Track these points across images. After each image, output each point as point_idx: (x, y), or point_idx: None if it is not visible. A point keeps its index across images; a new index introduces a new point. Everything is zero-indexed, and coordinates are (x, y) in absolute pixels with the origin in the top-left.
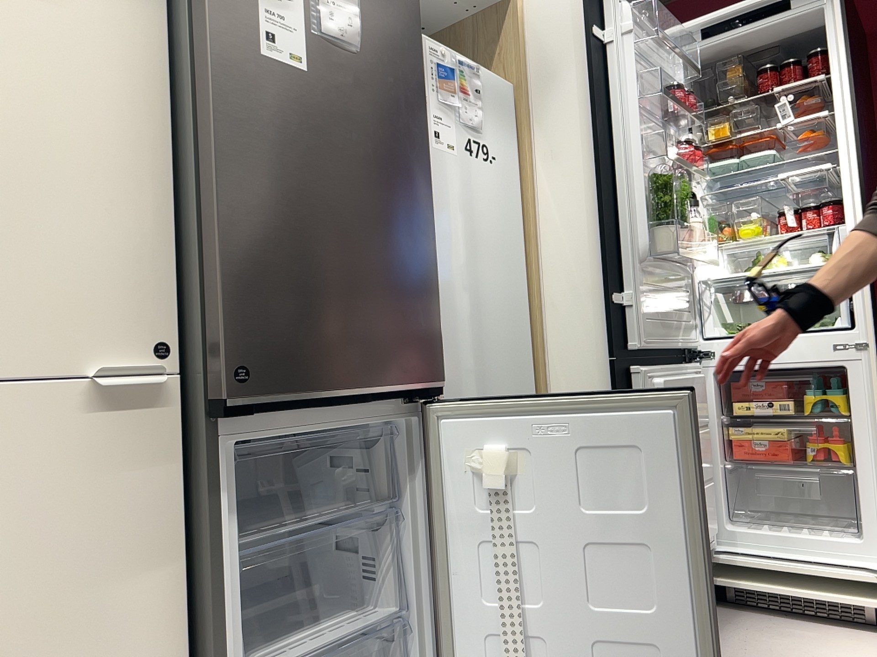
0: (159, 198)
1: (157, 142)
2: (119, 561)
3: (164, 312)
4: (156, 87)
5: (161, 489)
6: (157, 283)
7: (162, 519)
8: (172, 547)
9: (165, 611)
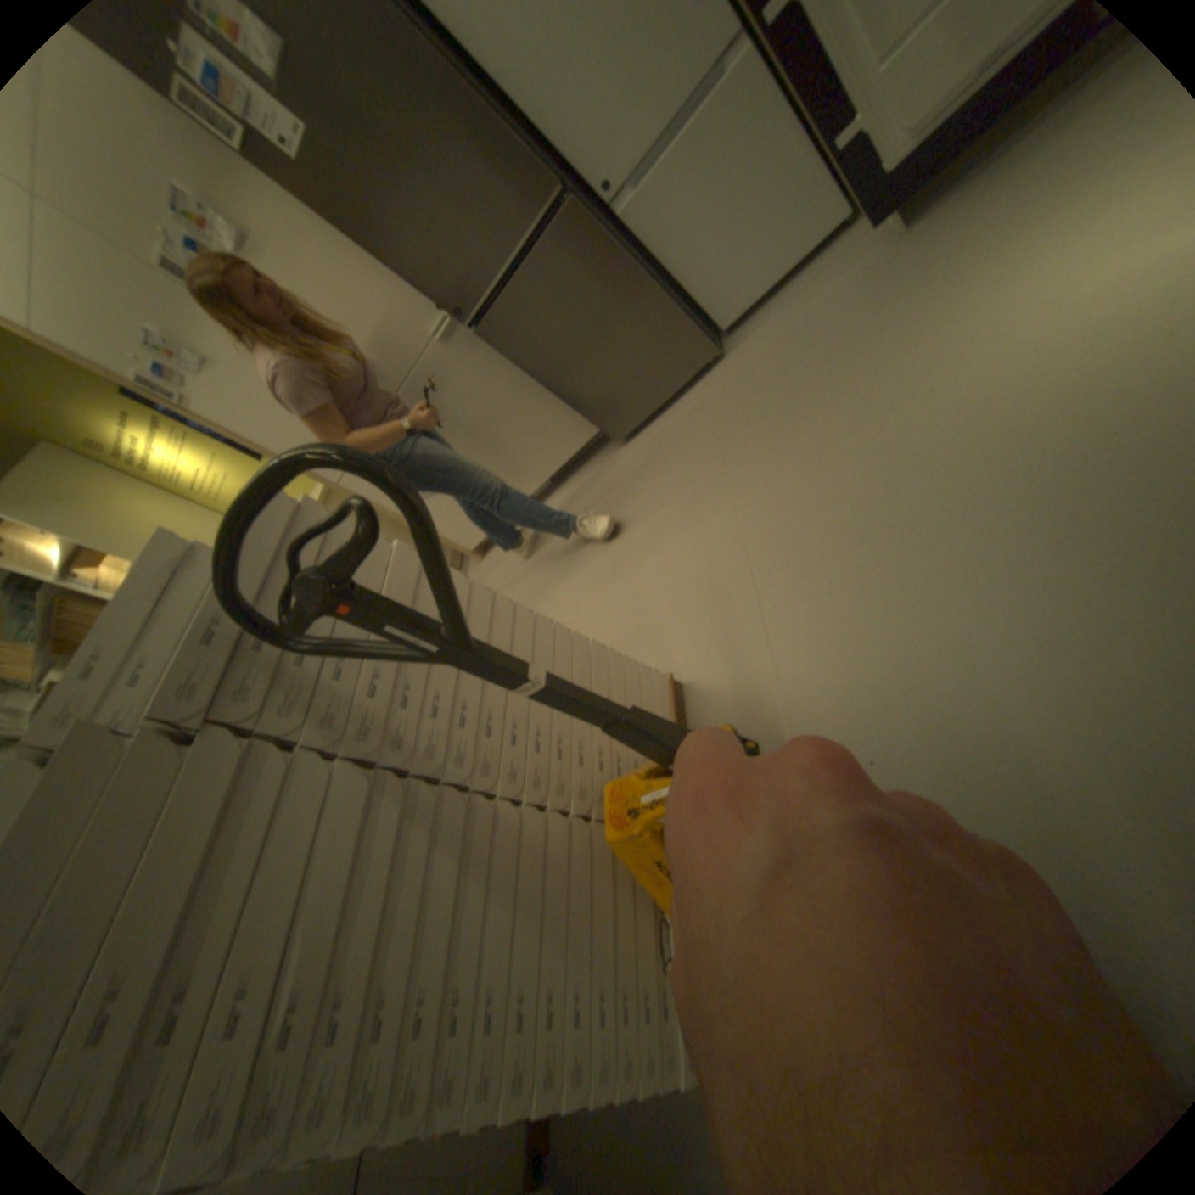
0: (372, 251)
1: (344, 230)
2: (501, 372)
3: (424, 290)
4: (313, 207)
5: (490, 345)
6: (411, 283)
7: (501, 352)
8: (513, 358)
9: (530, 375)
